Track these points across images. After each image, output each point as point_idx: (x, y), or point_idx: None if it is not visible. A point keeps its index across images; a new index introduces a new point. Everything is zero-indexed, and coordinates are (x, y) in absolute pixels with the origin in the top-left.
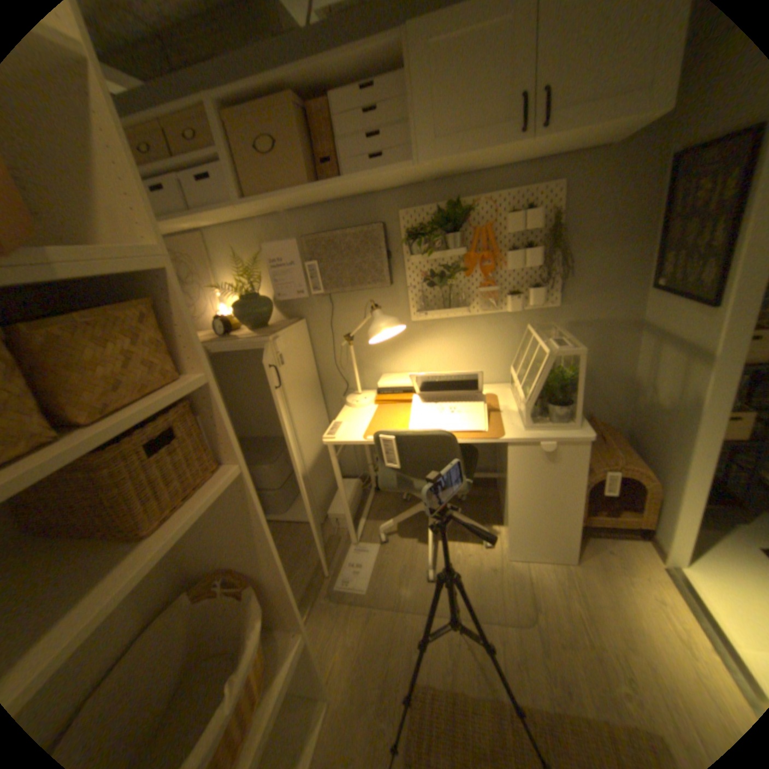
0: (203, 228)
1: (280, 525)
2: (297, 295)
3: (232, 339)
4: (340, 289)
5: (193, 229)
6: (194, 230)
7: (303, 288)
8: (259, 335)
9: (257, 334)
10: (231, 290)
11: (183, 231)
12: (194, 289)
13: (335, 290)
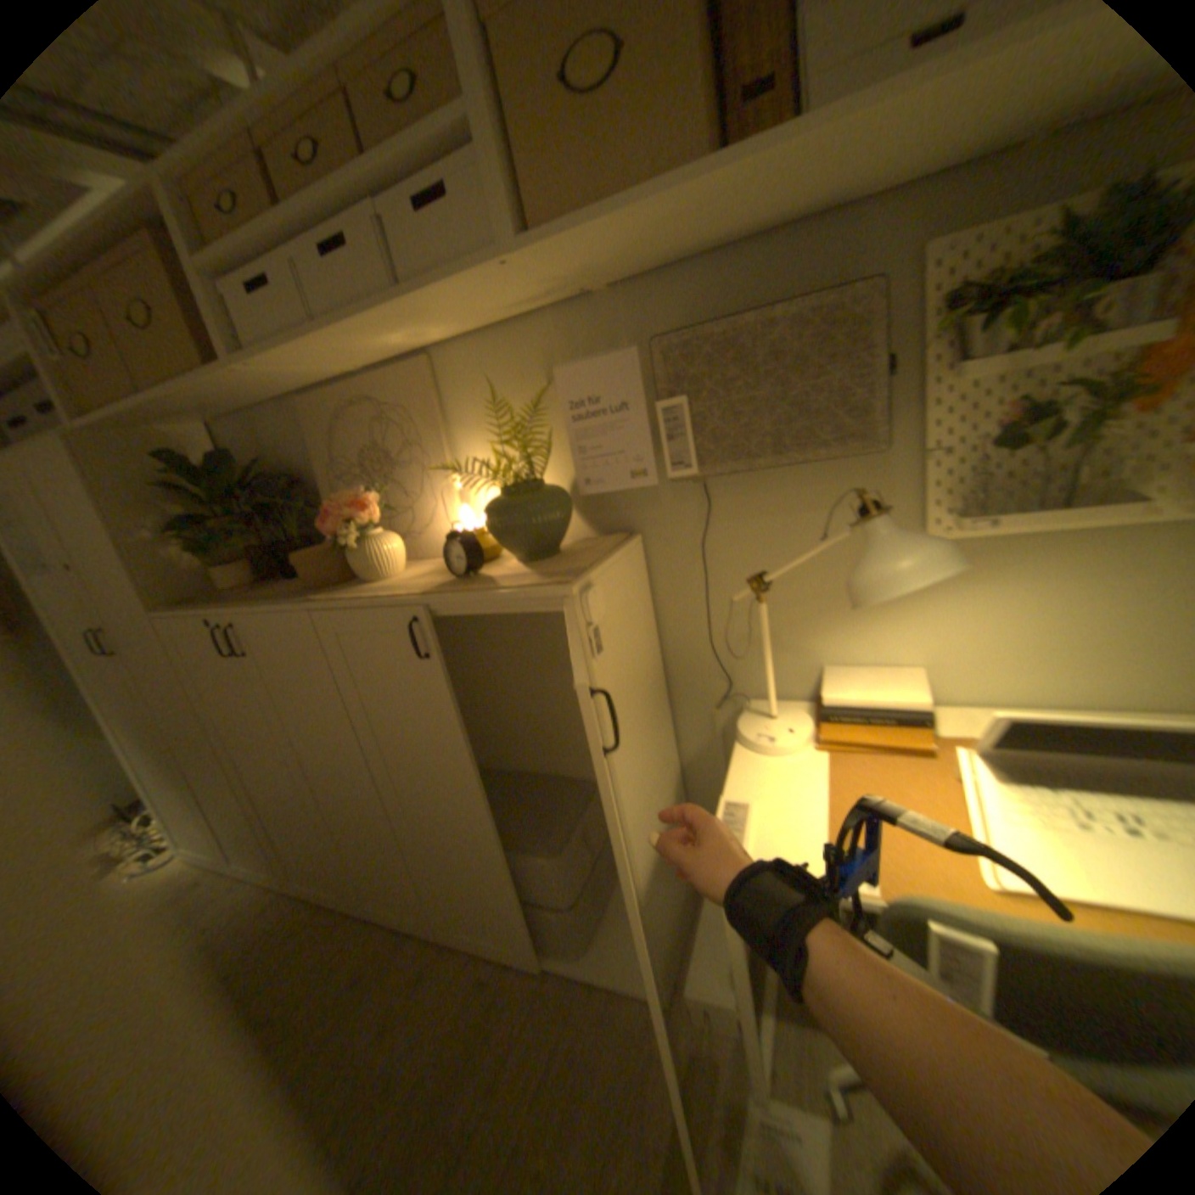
0: (433, 347)
1: (571, 992)
2: (632, 481)
3: (485, 590)
4: (742, 463)
5: (414, 352)
6: (416, 352)
7: (647, 464)
8: (549, 581)
9: (543, 578)
10: (485, 474)
11: (395, 357)
12: (412, 476)
13: (728, 465)
